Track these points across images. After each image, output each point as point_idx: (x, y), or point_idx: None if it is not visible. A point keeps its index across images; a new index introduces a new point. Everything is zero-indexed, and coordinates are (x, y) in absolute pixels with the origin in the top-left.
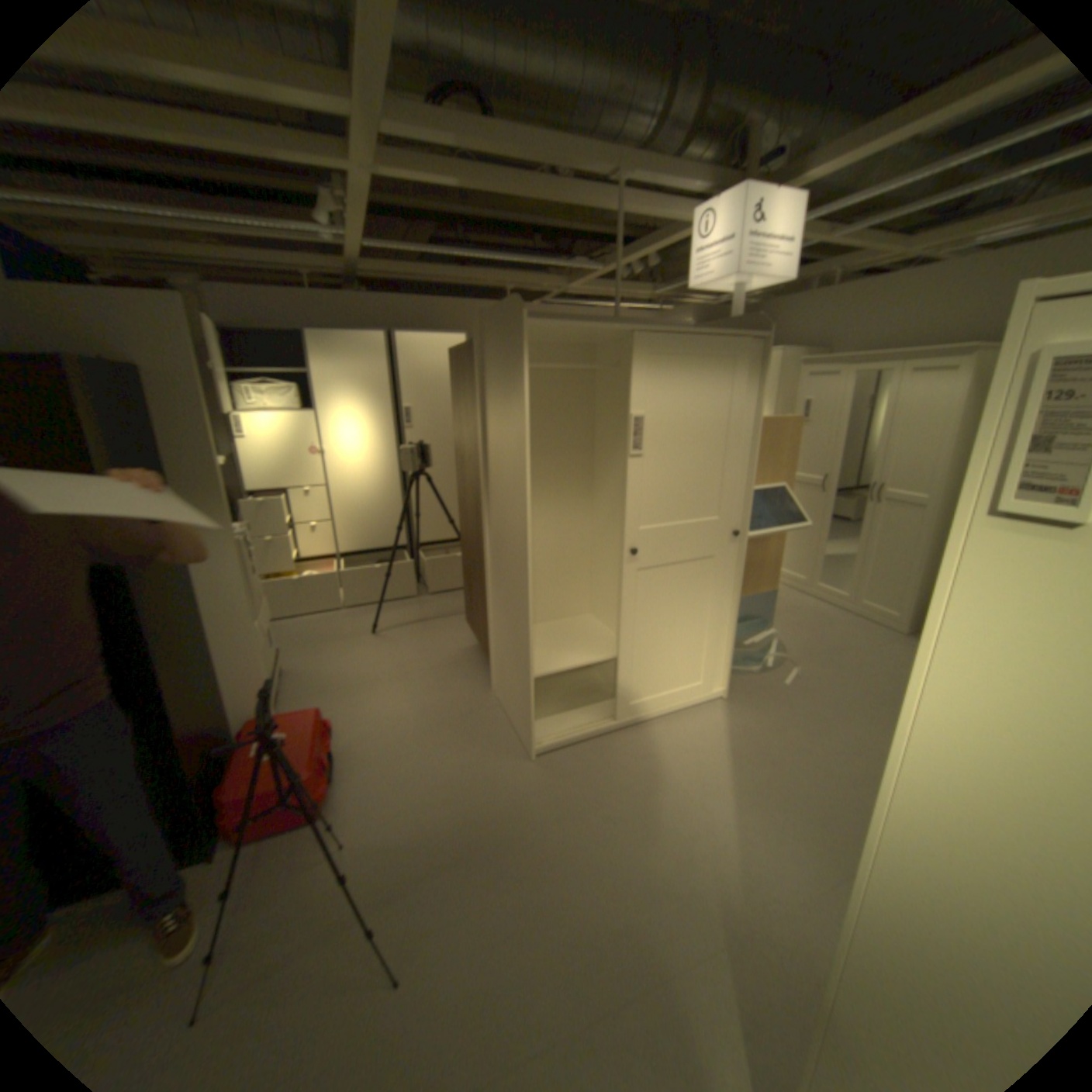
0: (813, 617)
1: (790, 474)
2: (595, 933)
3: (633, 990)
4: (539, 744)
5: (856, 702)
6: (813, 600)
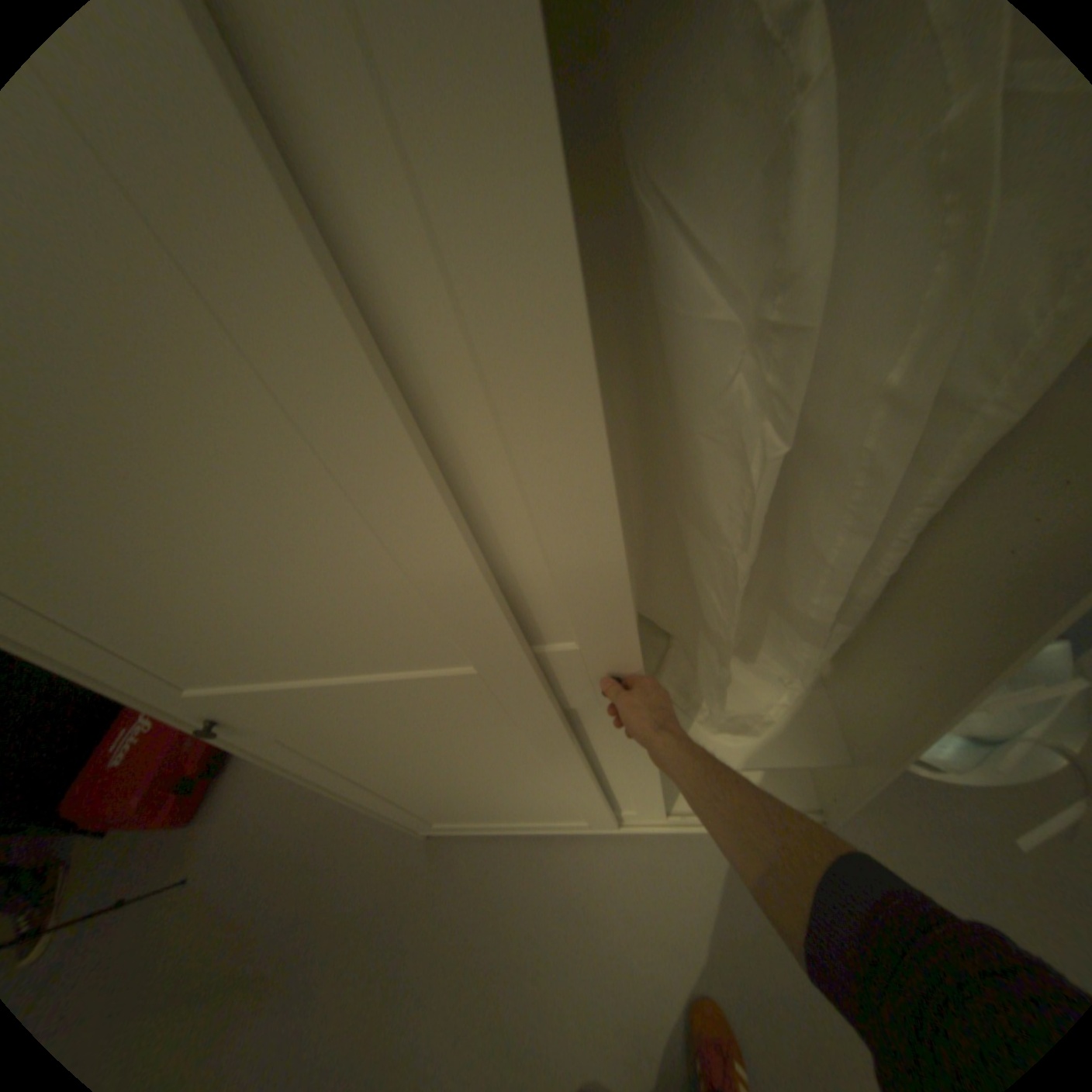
0: None
1: None
2: None
3: None
4: (421, 834)
5: None
6: None
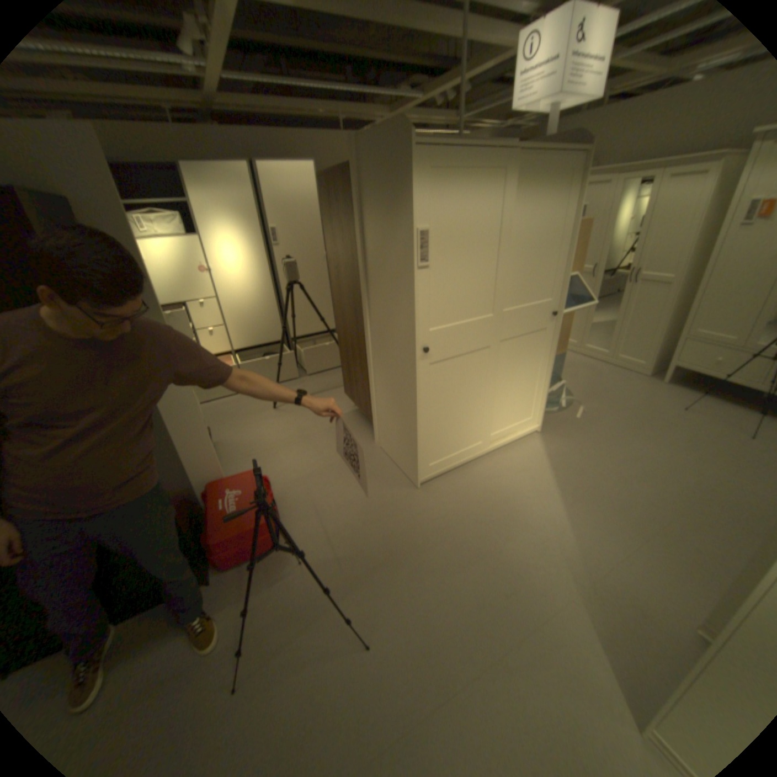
0: (584, 369)
1: (580, 264)
2: (491, 598)
3: (525, 630)
4: (422, 477)
5: (626, 425)
6: (582, 357)
